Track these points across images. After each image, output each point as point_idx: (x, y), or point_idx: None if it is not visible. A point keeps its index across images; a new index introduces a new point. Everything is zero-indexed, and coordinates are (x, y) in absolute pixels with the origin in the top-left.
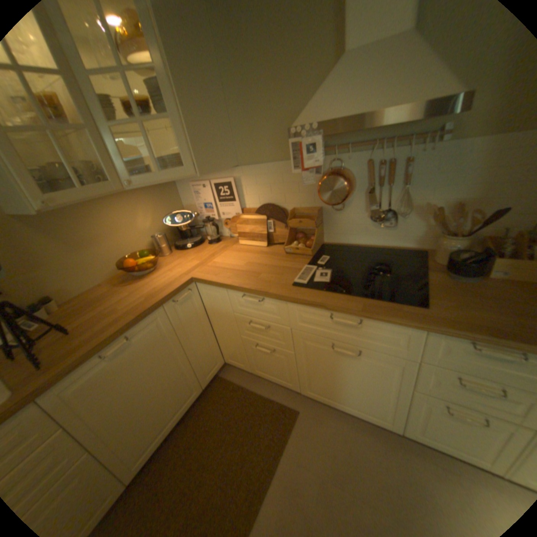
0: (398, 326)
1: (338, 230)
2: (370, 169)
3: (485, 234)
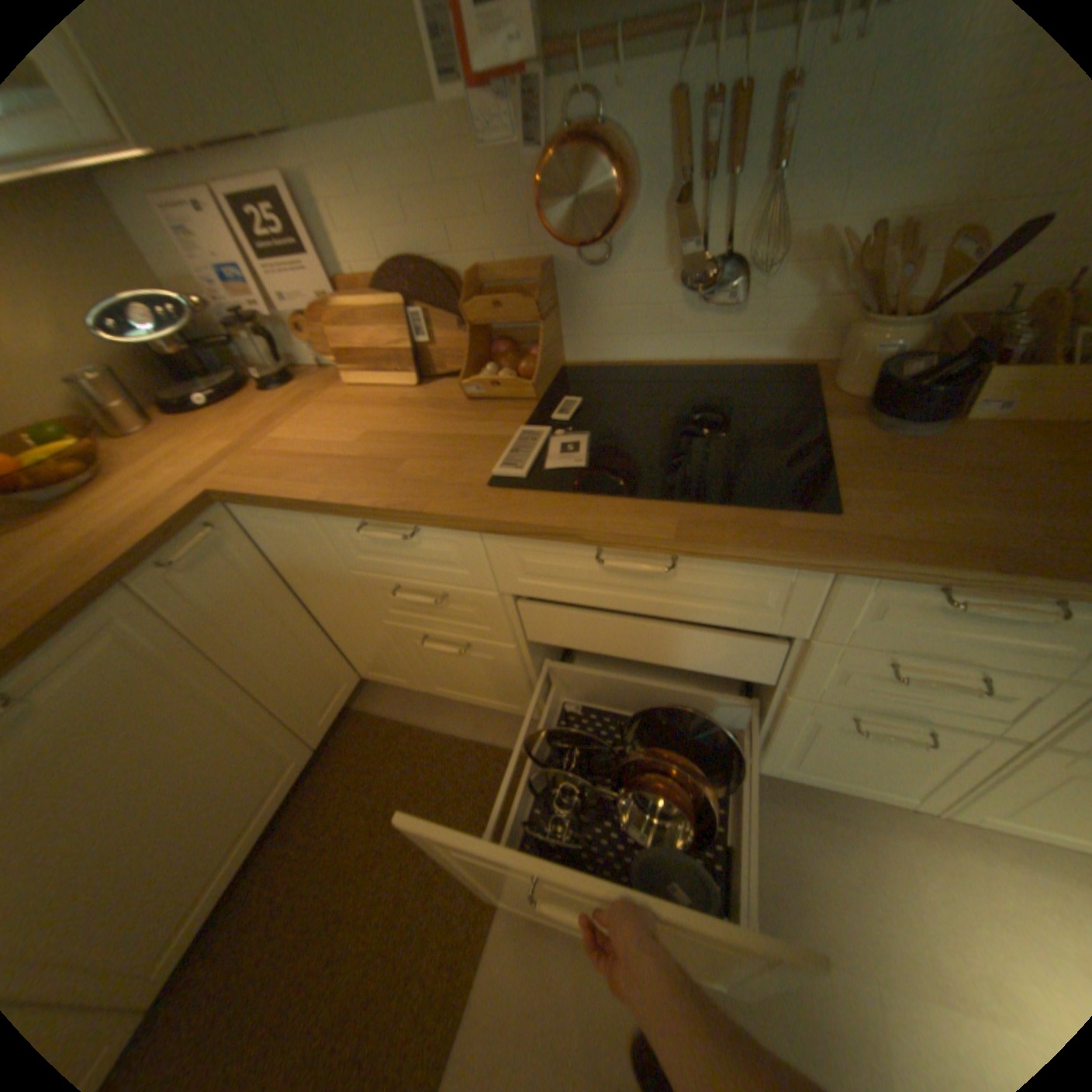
0: (766, 566)
1: (599, 325)
2: (680, 121)
3: (953, 310)
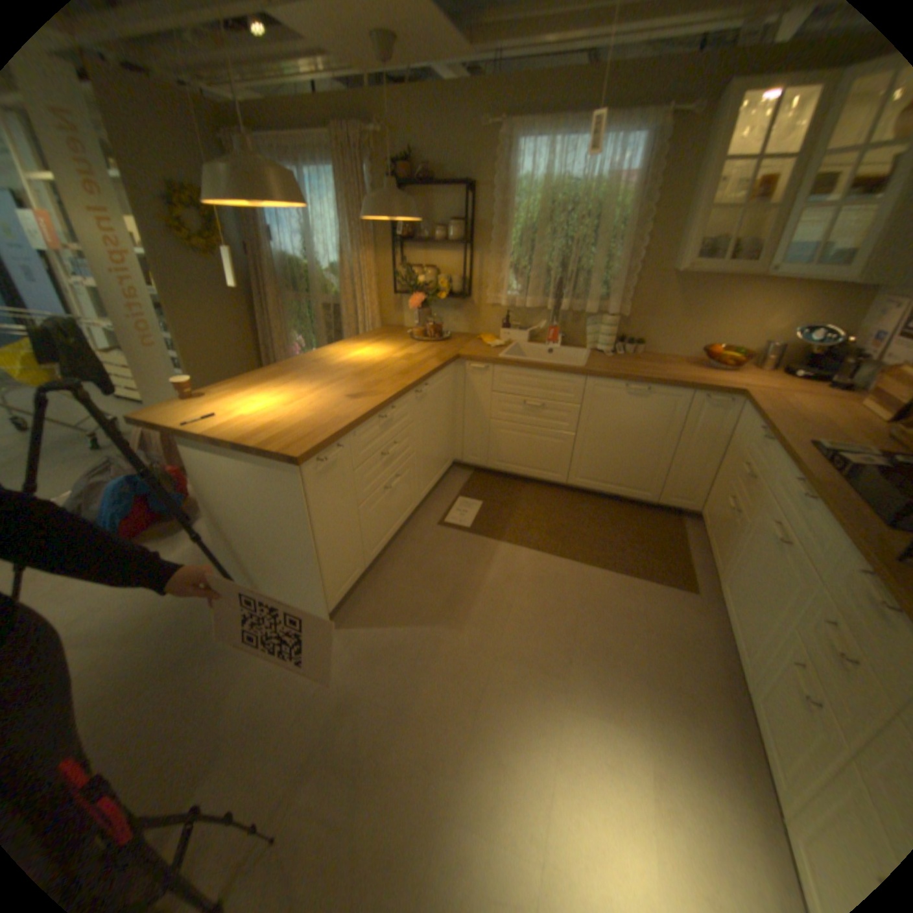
0: (835, 522)
1: None
2: None
3: None
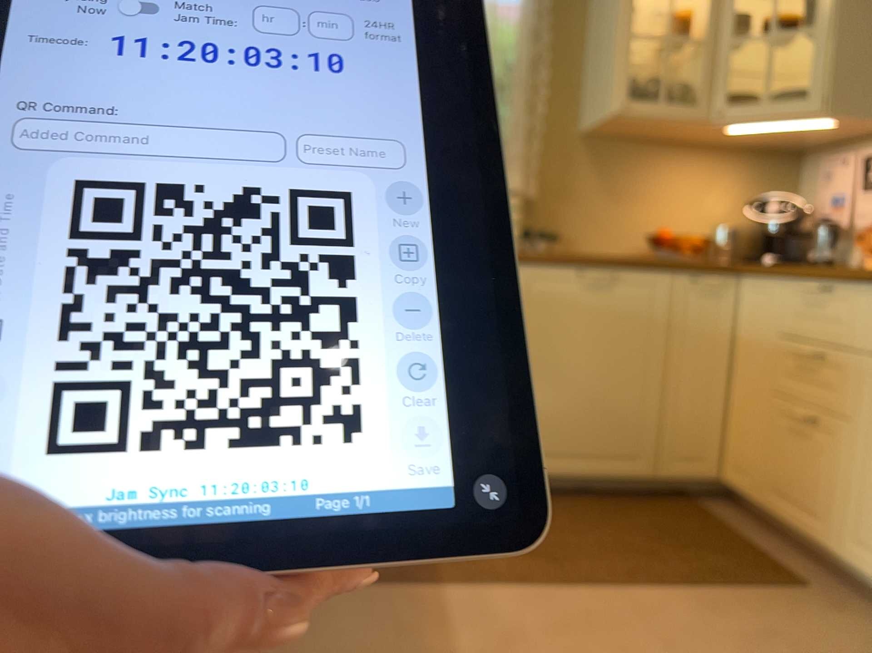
0: None
1: None
2: None
3: None
